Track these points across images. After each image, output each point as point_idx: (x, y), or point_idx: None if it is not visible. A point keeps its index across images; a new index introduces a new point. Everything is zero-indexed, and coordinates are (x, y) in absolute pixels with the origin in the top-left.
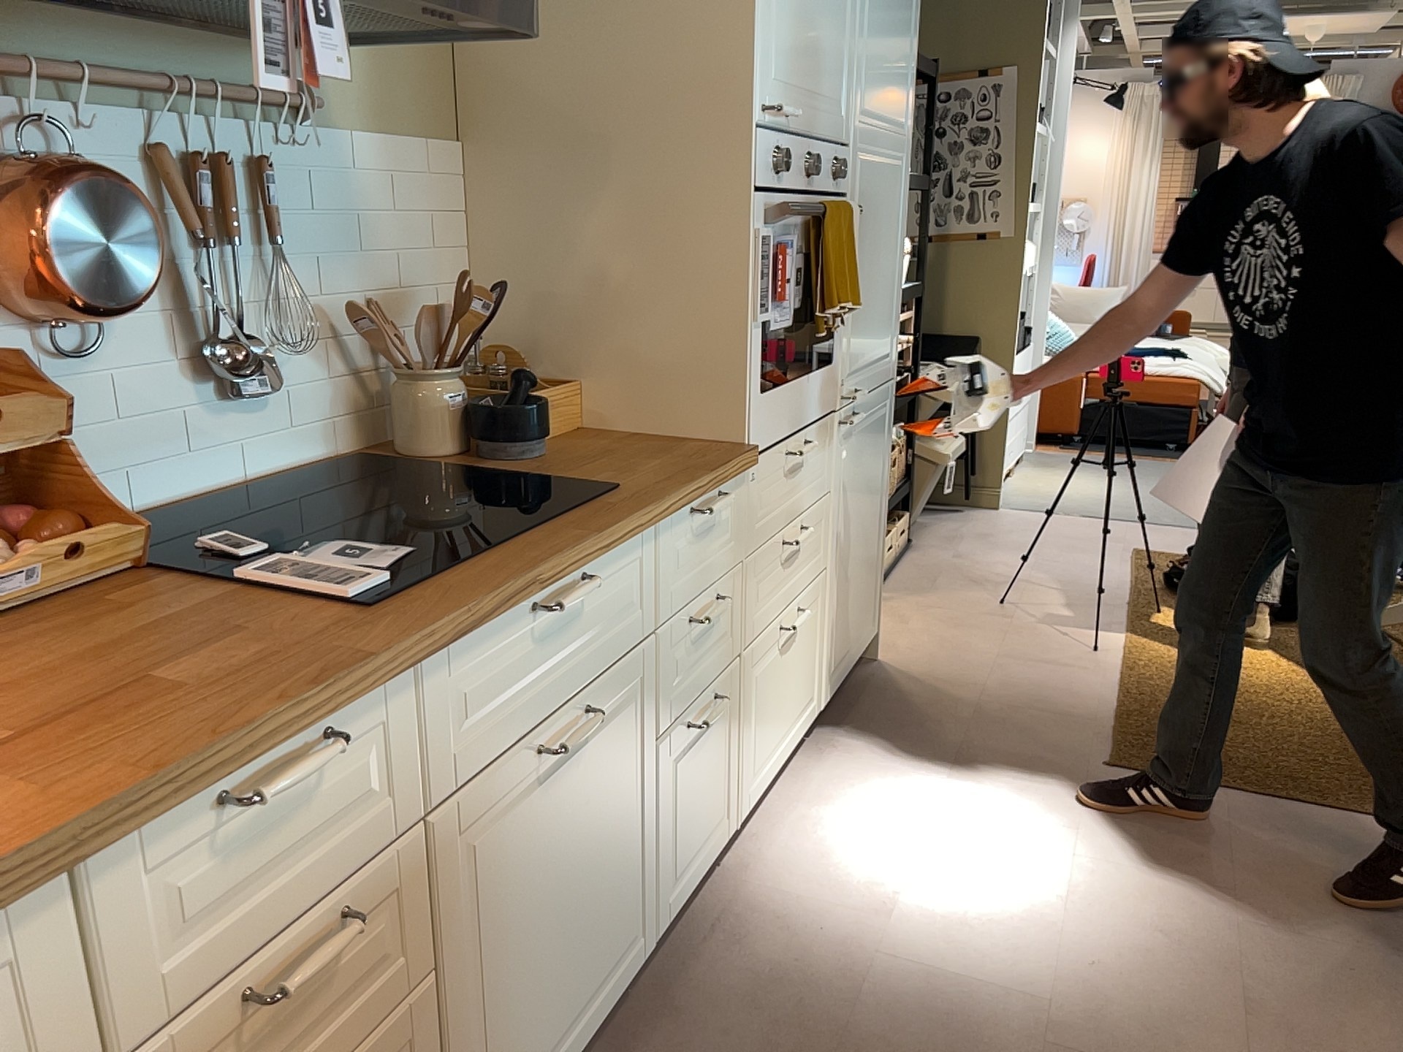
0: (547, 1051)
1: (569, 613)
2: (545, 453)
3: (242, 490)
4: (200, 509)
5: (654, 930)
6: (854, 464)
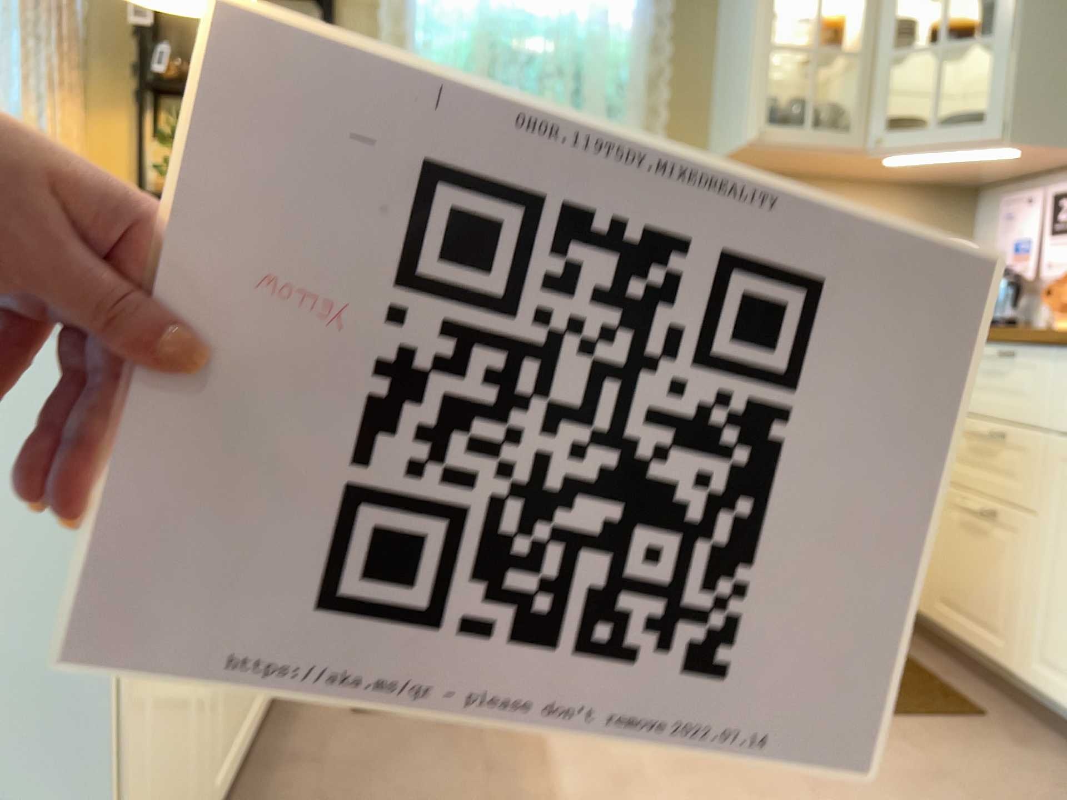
0: None
1: None
2: None
3: None
4: None
5: None
6: None
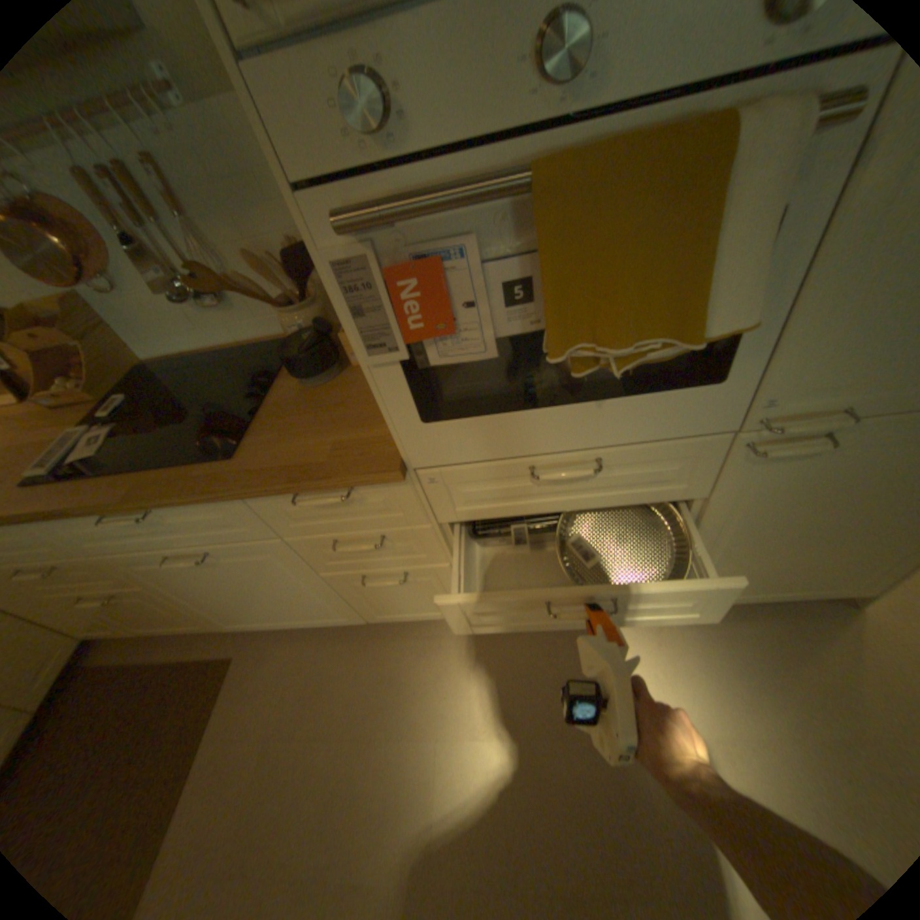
0: (266, 621)
1: (153, 520)
2: (316, 386)
3: (234, 346)
4: (213, 354)
5: (364, 621)
6: (809, 482)
